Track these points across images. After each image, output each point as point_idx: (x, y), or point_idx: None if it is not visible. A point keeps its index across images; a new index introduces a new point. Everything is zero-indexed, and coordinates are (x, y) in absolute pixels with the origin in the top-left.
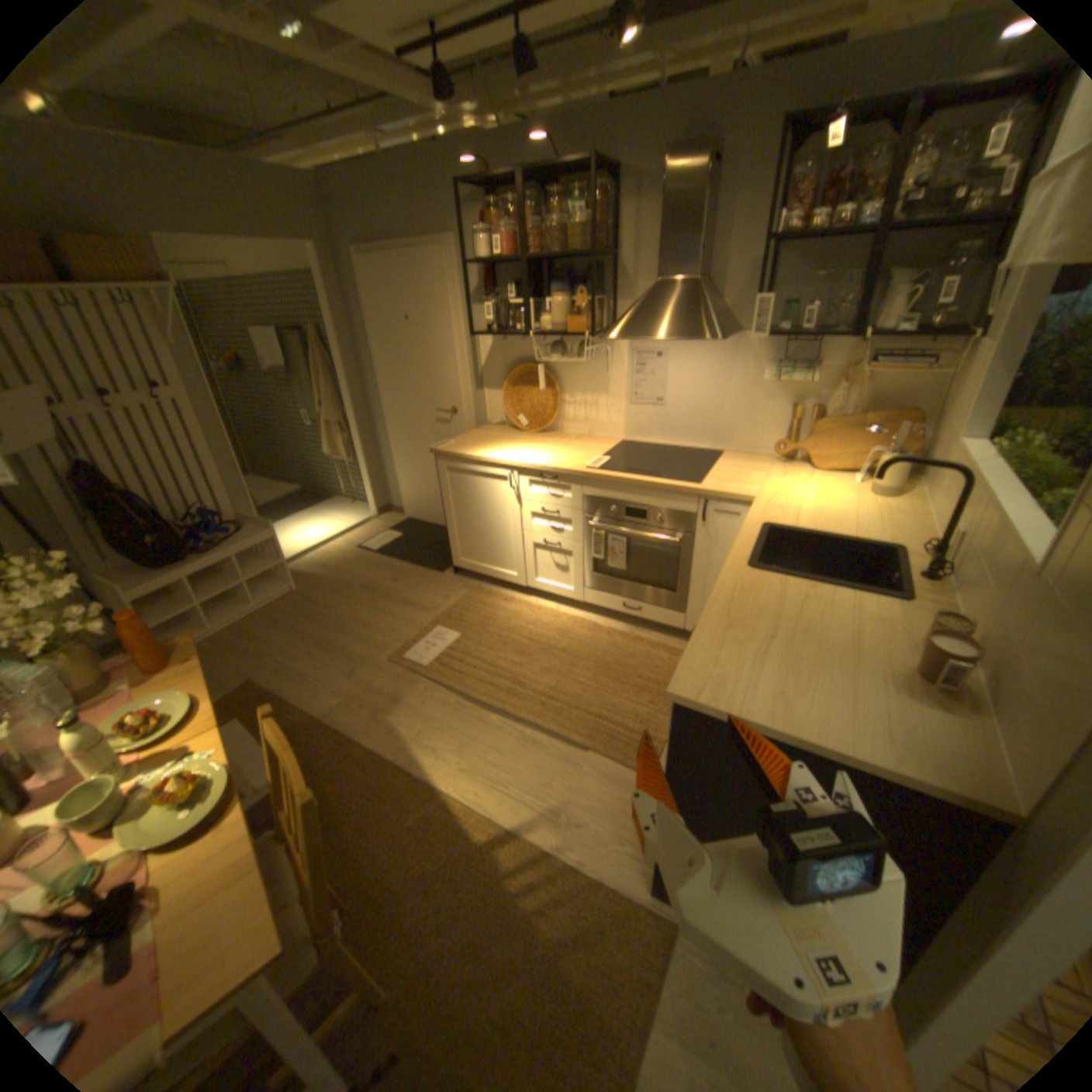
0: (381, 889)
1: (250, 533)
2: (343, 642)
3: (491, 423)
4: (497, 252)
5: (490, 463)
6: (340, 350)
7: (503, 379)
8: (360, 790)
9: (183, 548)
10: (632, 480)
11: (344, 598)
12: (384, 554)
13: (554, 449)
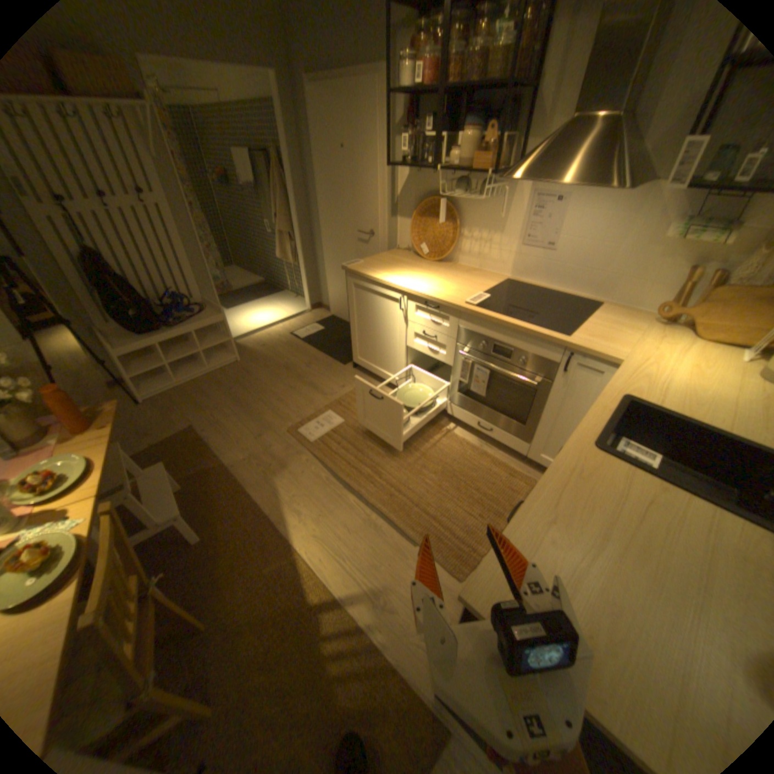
0: (232, 620)
1: (207, 315)
2: (260, 408)
3: (400, 247)
4: (423, 81)
5: (386, 286)
6: (292, 172)
7: (414, 208)
8: (239, 533)
9: (161, 321)
10: (505, 321)
11: (270, 373)
12: (307, 342)
13: (444, 280)
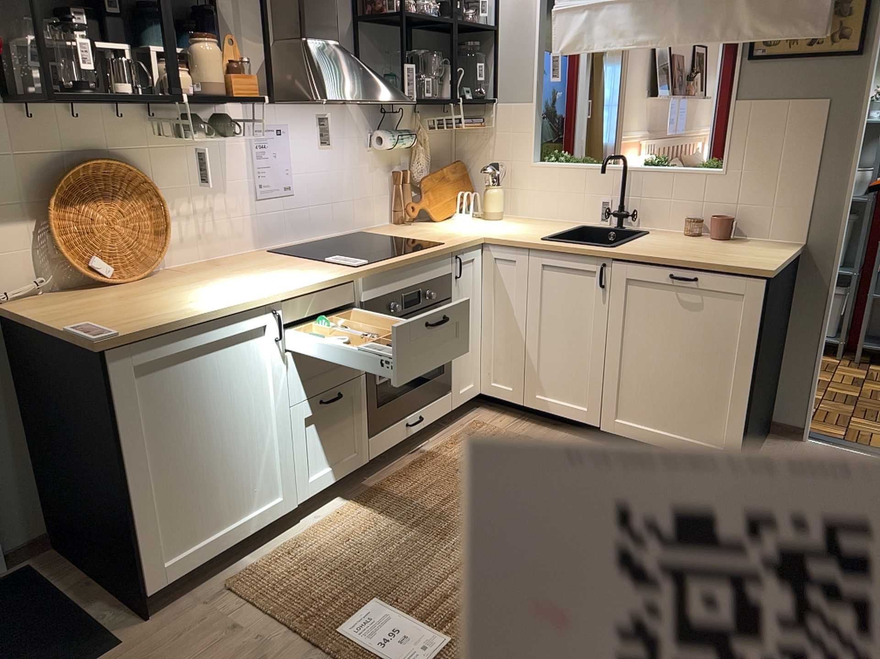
0: None
1: None
2: None
3: (10, 297)
4: None
5: (238, 314)
6: None
7: (27, 198)
8: None
9: None
10: (411, 257)
11: None
12: None
13: (252, 275)
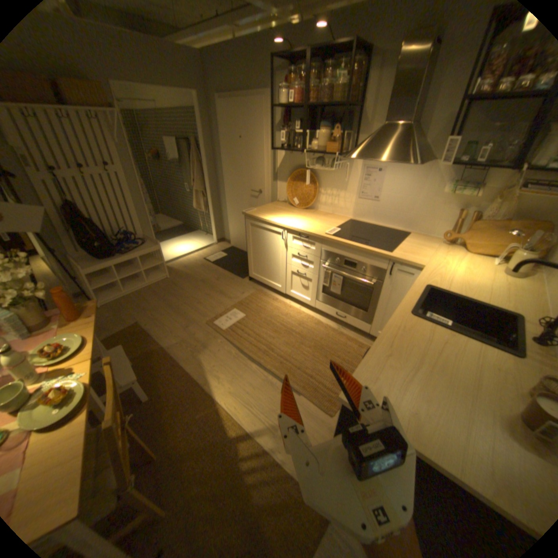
0: (175, 452)
1: (148, 246)
2: (186, 309)
3: (279, 200)
4: (293, 100)
5: (273, 224)
6: (206, 152)
7: (288, 176)
8: (177, 393)
9: (115, 250)
10: (351, 244)
11: (191, 285)
12: (216, 264)
13: (310, 220)
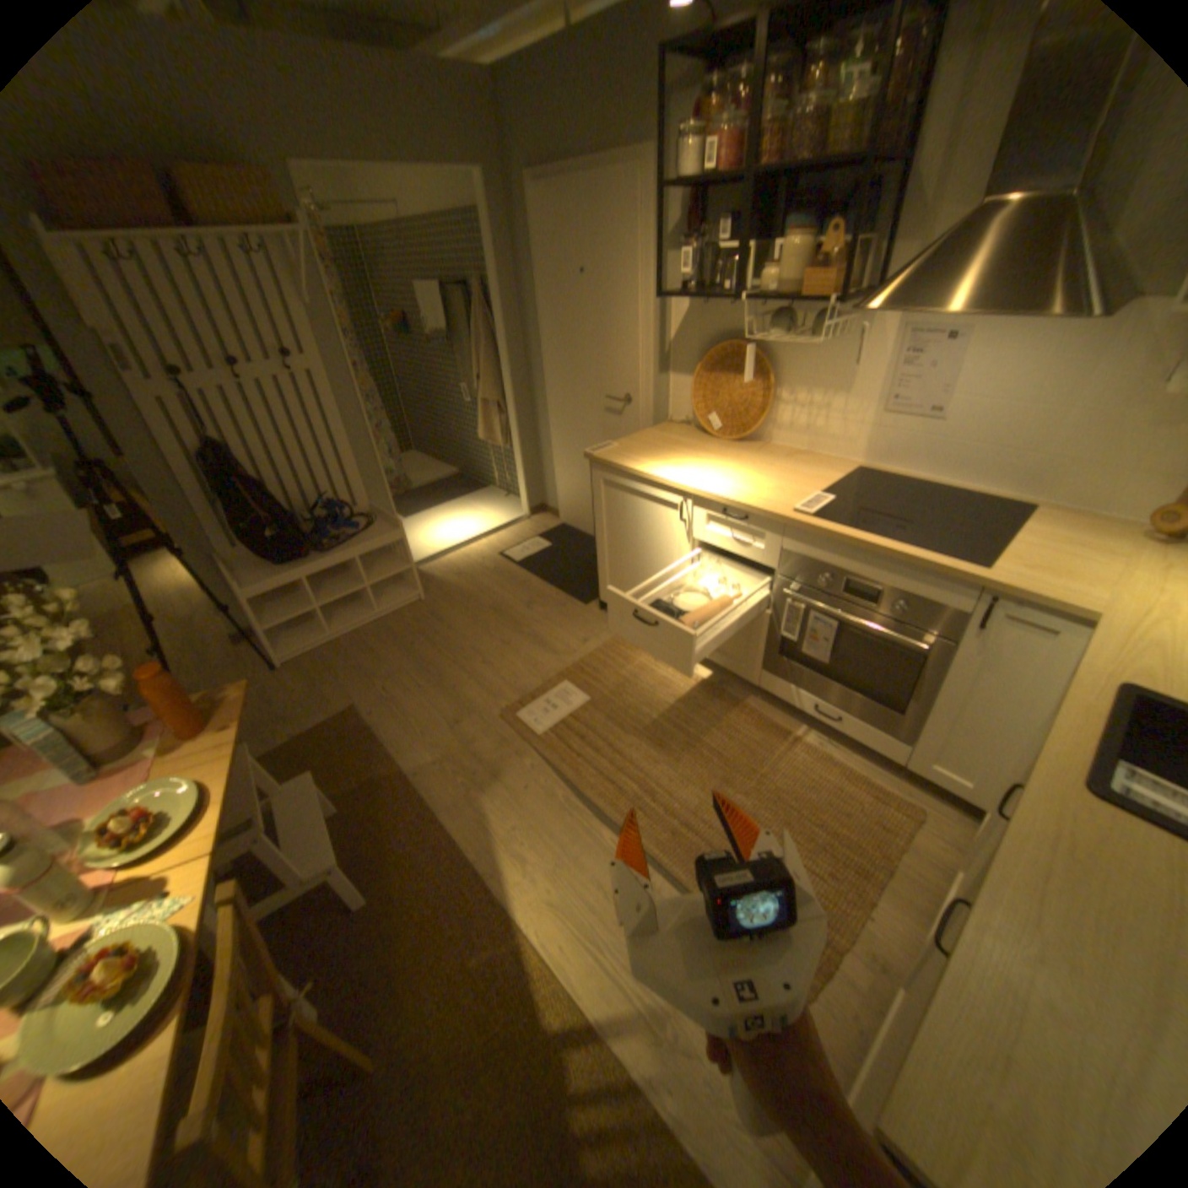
0: (418, 1056)
1: (378, 532)
2: (456, 678)
3: (673, 419)
4: (713, 165)
5: (657, 483)
6: (504, 312)
7: (697, 359)
8: (427, 894)
9: (310, 542)
10: (868, 543)
11: (470, 619)
12: (526, 568)
13: (751, 471)
